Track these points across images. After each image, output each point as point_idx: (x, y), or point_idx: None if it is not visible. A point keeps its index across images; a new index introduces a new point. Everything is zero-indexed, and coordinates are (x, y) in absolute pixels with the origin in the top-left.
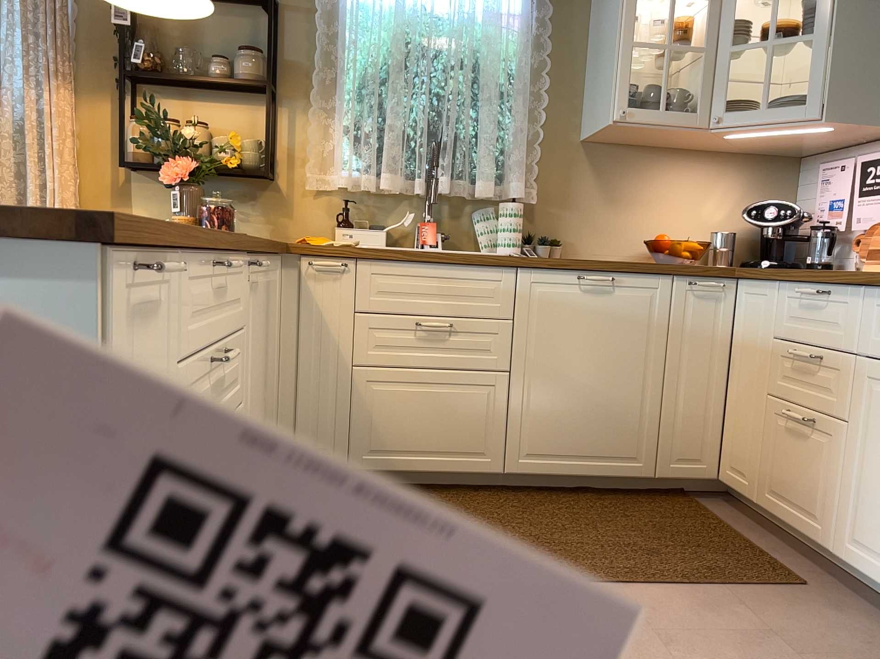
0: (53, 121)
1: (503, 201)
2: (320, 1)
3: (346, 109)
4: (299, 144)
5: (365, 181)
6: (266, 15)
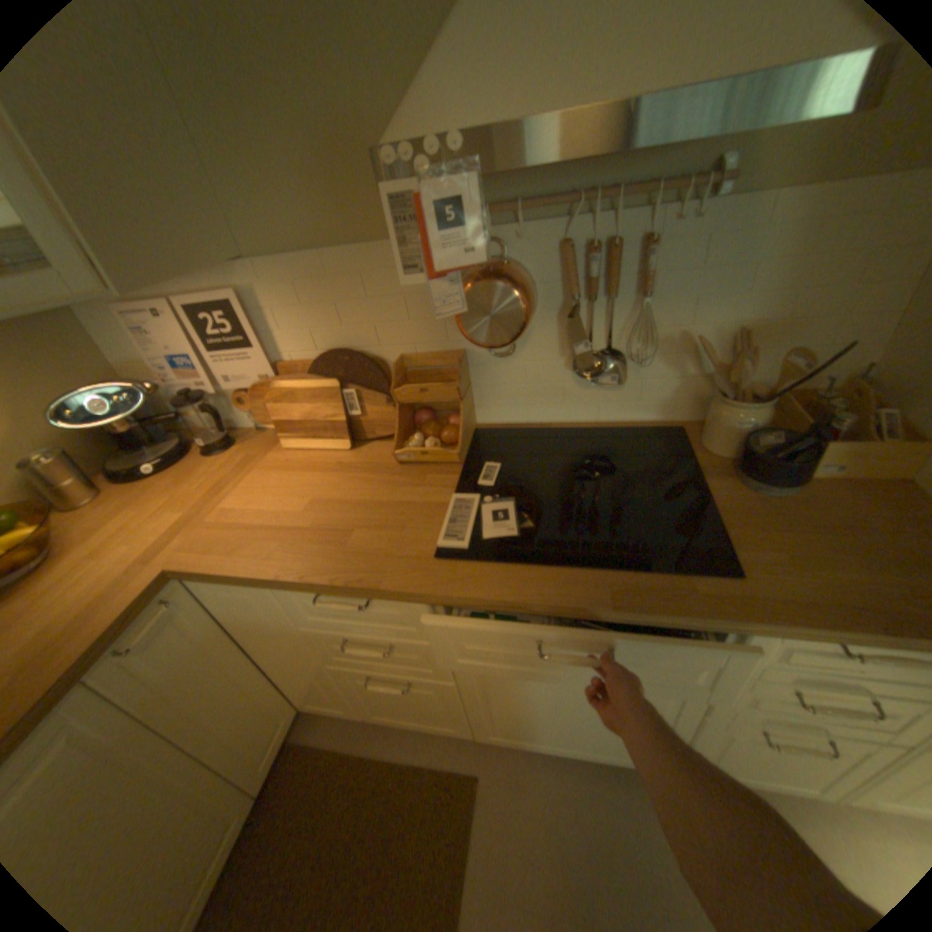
0: None
1: None
2: None
3: None
4: None
5: None
6: None
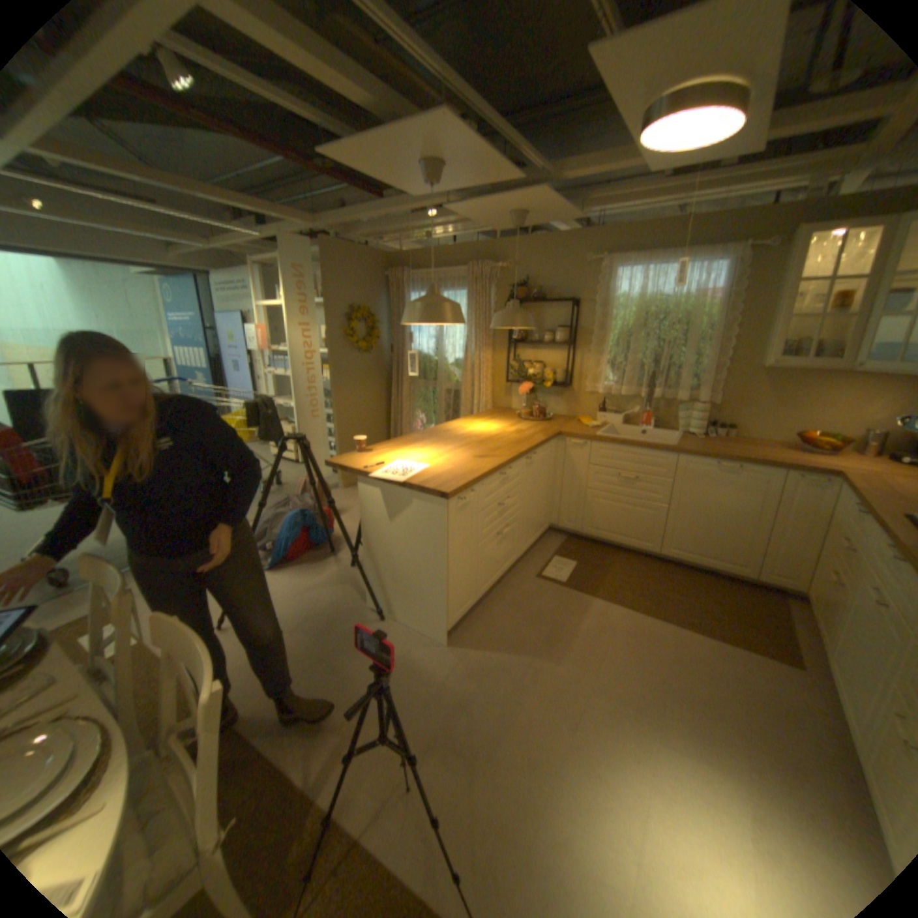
0: (481, 364)
1: (698, 400)
2: (599, 296)
3: (606, 354)
4: (583, 369)
5: (613, 390)
6: (572, 305)
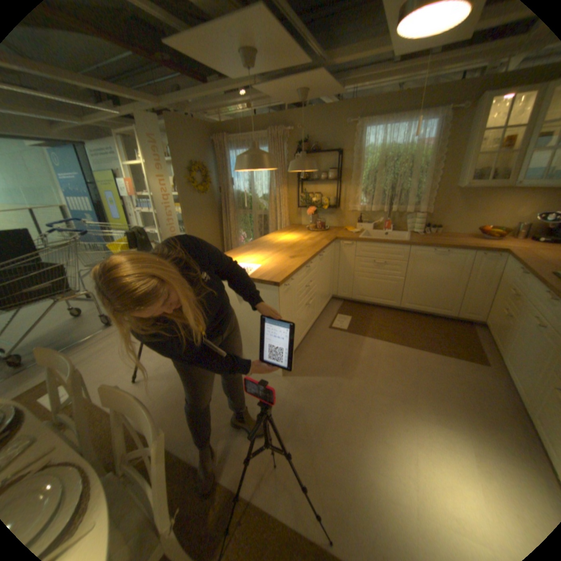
0: (280, 197)
1: (418, 211)
2: (355, 147)
3: (361, 185)
4: (346, 196)
5: (366, 208)
6: (337, 154)
